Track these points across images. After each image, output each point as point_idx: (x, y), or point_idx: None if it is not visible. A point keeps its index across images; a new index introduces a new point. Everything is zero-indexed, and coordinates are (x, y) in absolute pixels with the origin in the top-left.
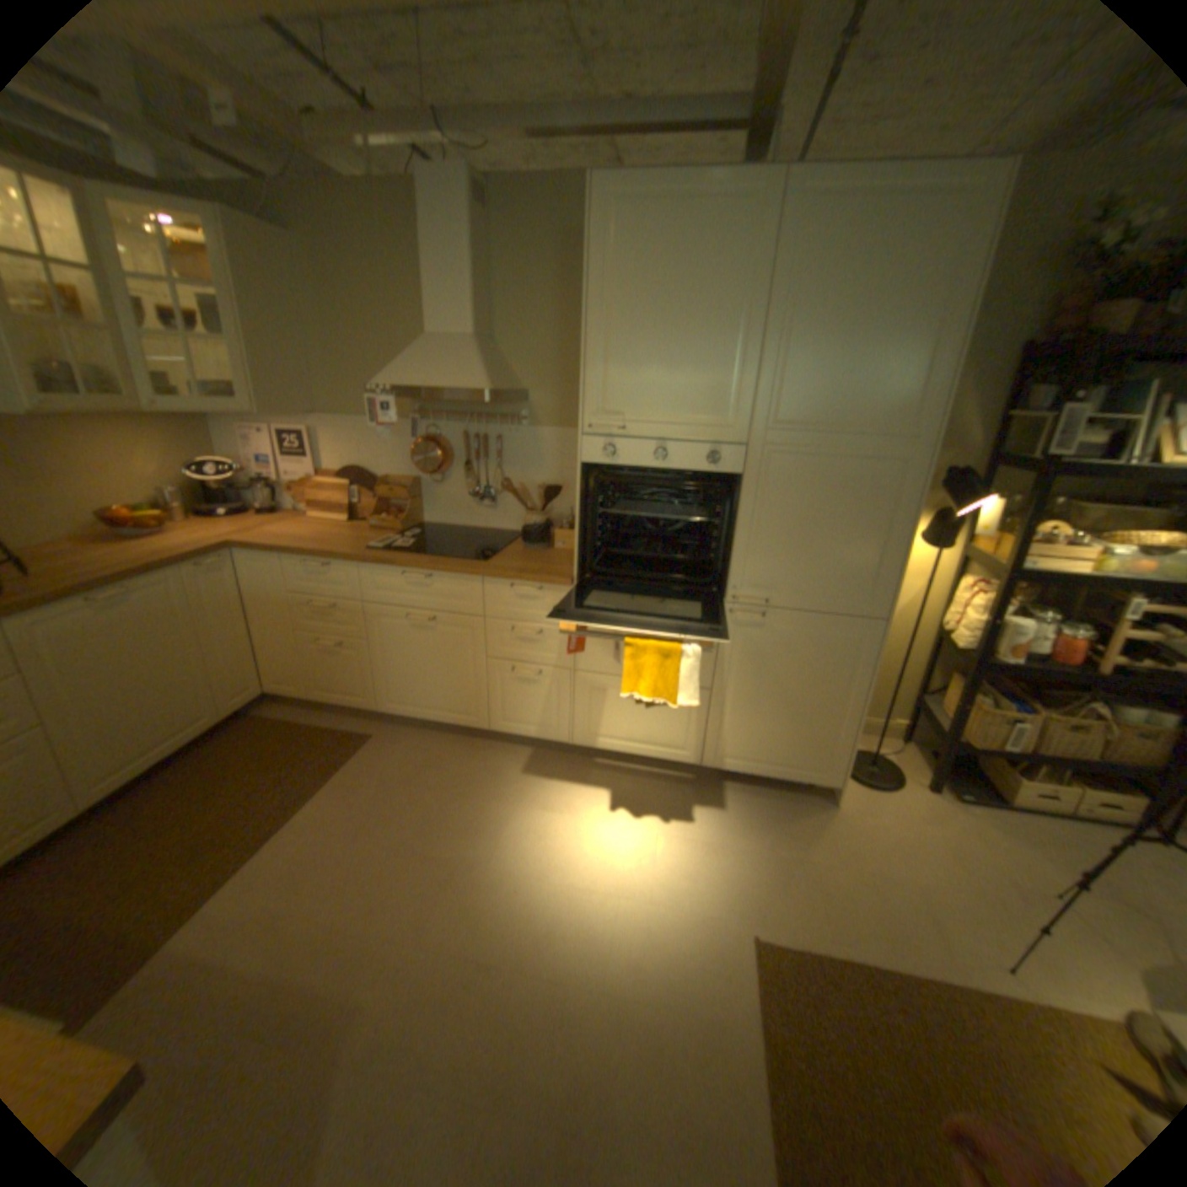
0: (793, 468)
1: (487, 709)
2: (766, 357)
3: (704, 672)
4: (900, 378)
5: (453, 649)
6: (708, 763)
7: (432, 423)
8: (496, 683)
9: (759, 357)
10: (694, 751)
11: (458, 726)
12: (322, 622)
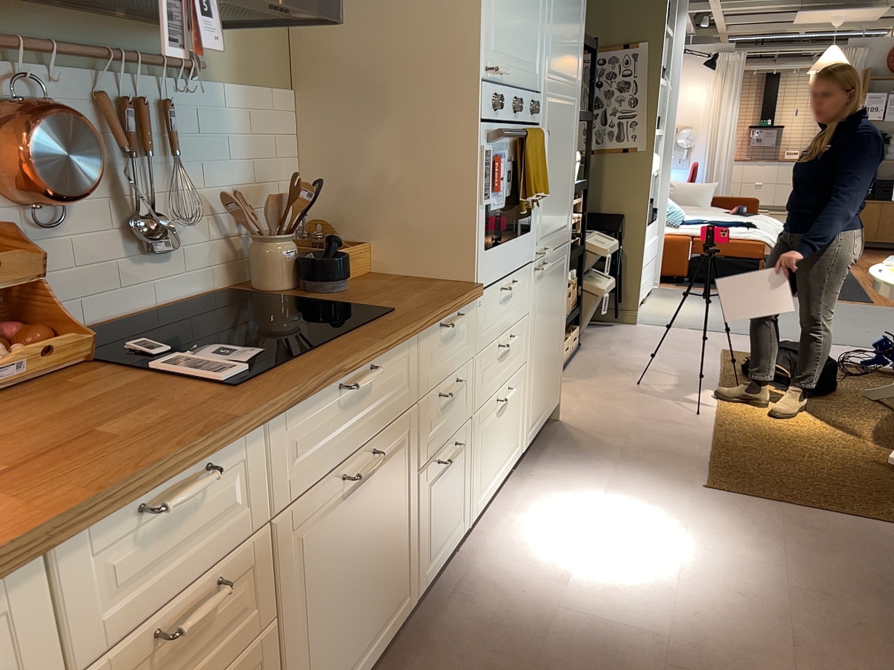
0: (554, 116)
1: (417, 562)
2: (549, 9)
3: (526, 344)
4: (575, 40)
5: (390, 491)
6: (527, 442)
7: (21, 66)
8: (425, 504)
9: (546, 8)
10: (521, 438)
11: (390, 637)
12: (181, 667)
